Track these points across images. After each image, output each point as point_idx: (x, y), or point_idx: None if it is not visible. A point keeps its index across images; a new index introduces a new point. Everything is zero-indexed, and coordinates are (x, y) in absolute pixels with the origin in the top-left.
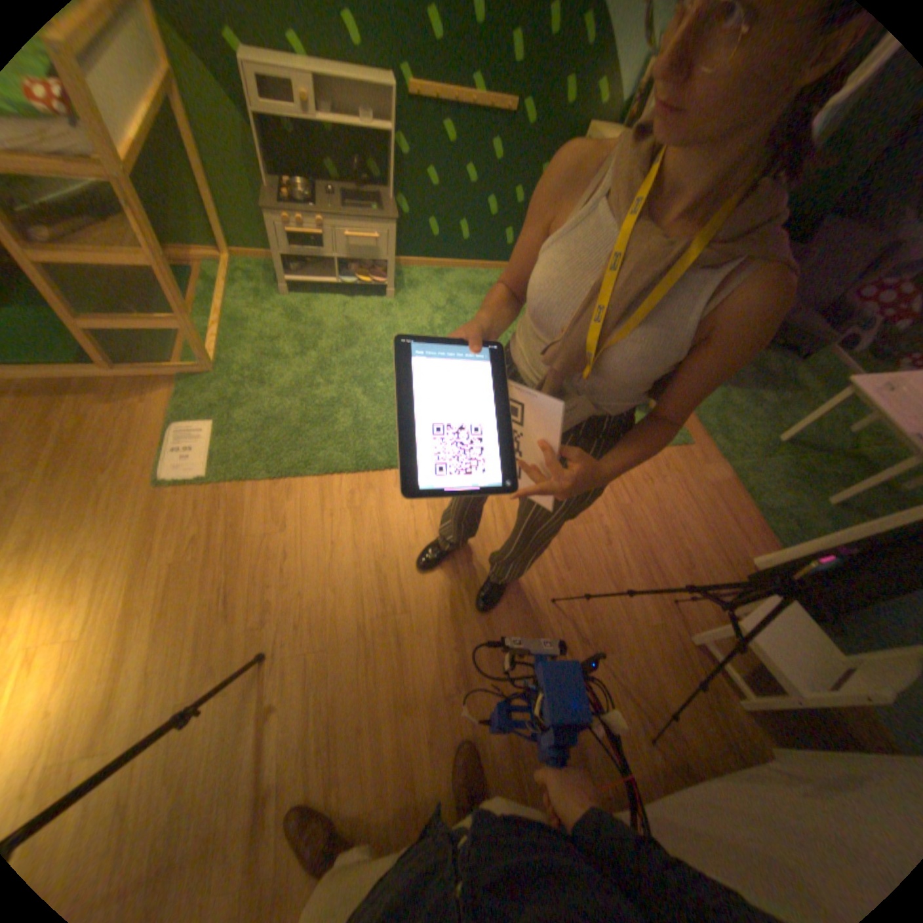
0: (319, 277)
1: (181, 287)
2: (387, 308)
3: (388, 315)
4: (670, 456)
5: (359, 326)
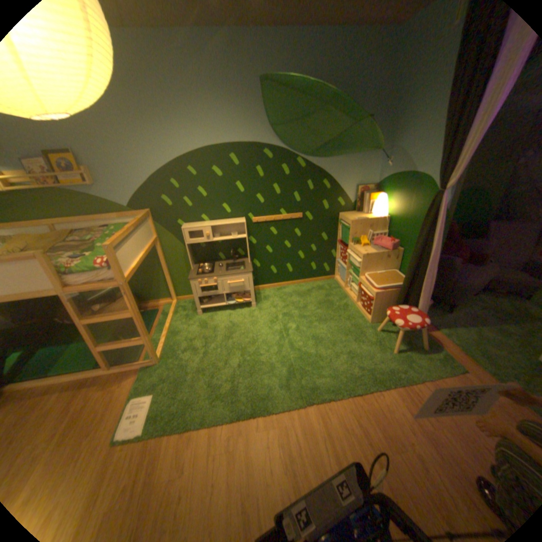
0: (217, 303)
1: (152, 319)
2: (253, 312)
3: (253, 316)
4: (454, 385)
5: (237, 324)
